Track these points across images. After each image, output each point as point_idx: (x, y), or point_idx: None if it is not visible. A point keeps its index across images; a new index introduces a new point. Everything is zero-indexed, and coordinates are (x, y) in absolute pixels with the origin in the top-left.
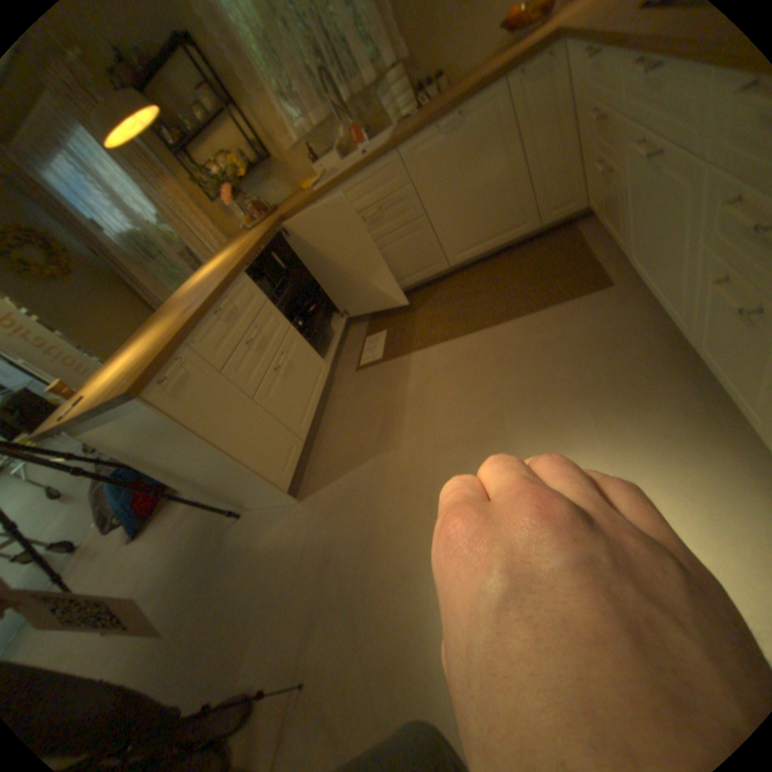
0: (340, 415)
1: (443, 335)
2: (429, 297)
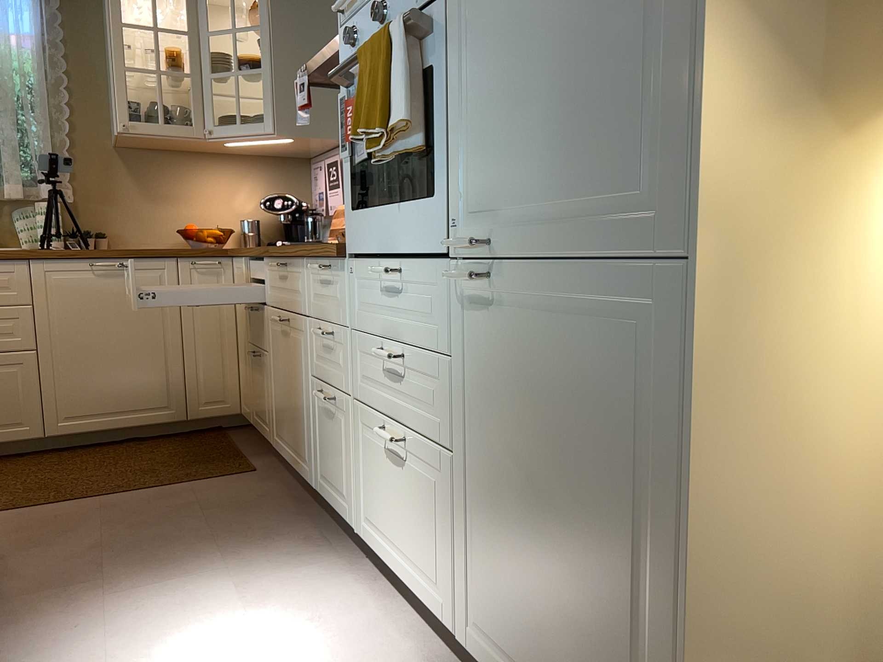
0: None
1: (10, 506)
2: None
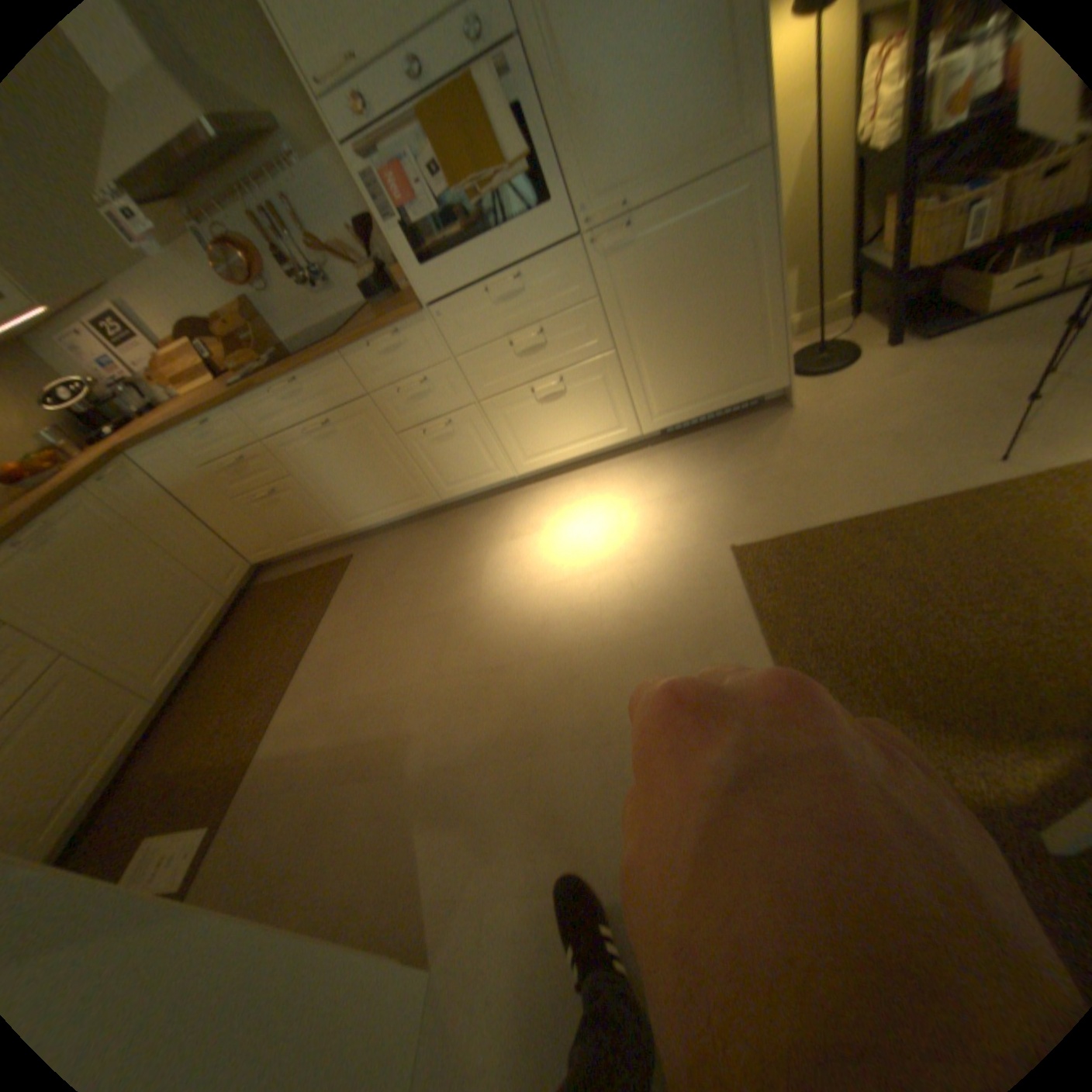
0: (270, 914)
1: (268, 708)
2: (166, 753)
